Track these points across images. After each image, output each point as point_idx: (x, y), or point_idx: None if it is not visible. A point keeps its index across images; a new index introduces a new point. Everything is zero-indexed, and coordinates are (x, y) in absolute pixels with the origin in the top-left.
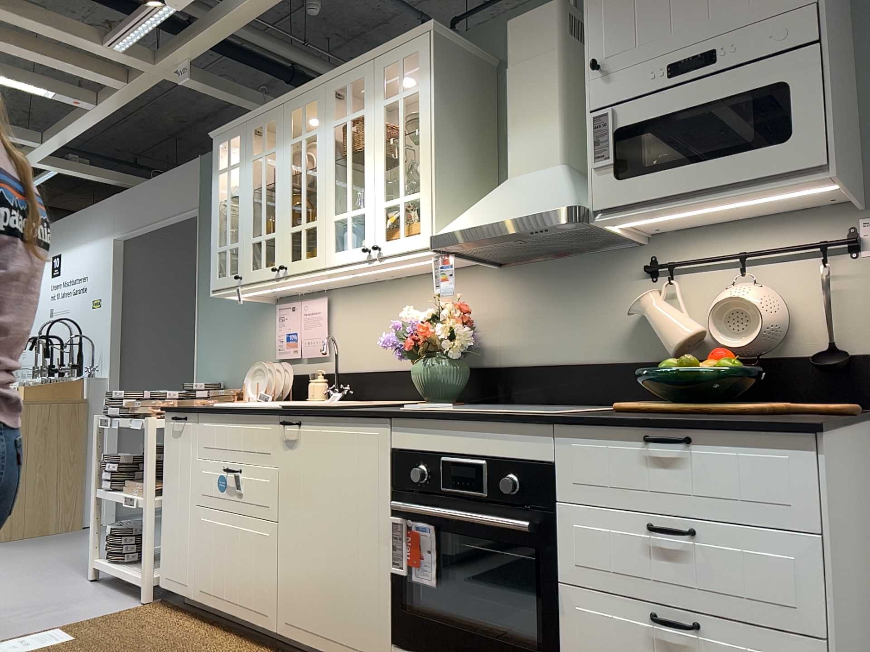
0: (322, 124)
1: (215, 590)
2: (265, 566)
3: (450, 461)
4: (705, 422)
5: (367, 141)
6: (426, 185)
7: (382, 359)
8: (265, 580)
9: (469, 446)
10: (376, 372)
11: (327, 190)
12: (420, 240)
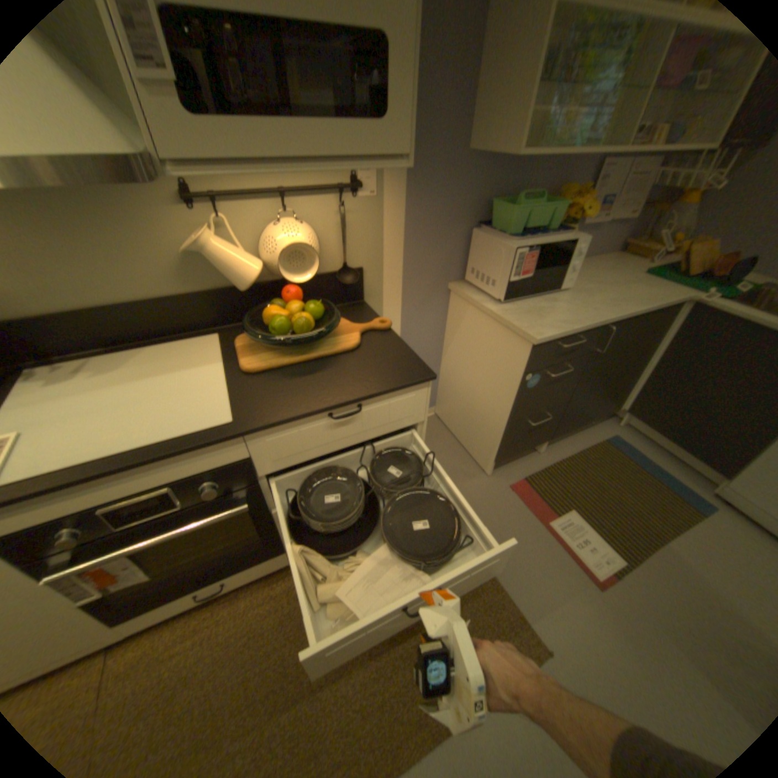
0: None
1: None
2: None
3: (111, 507)
4: (374, 395)
5: None
6: None
7: None
8: None
9: (134, 485)
10: None
11: None
12: None
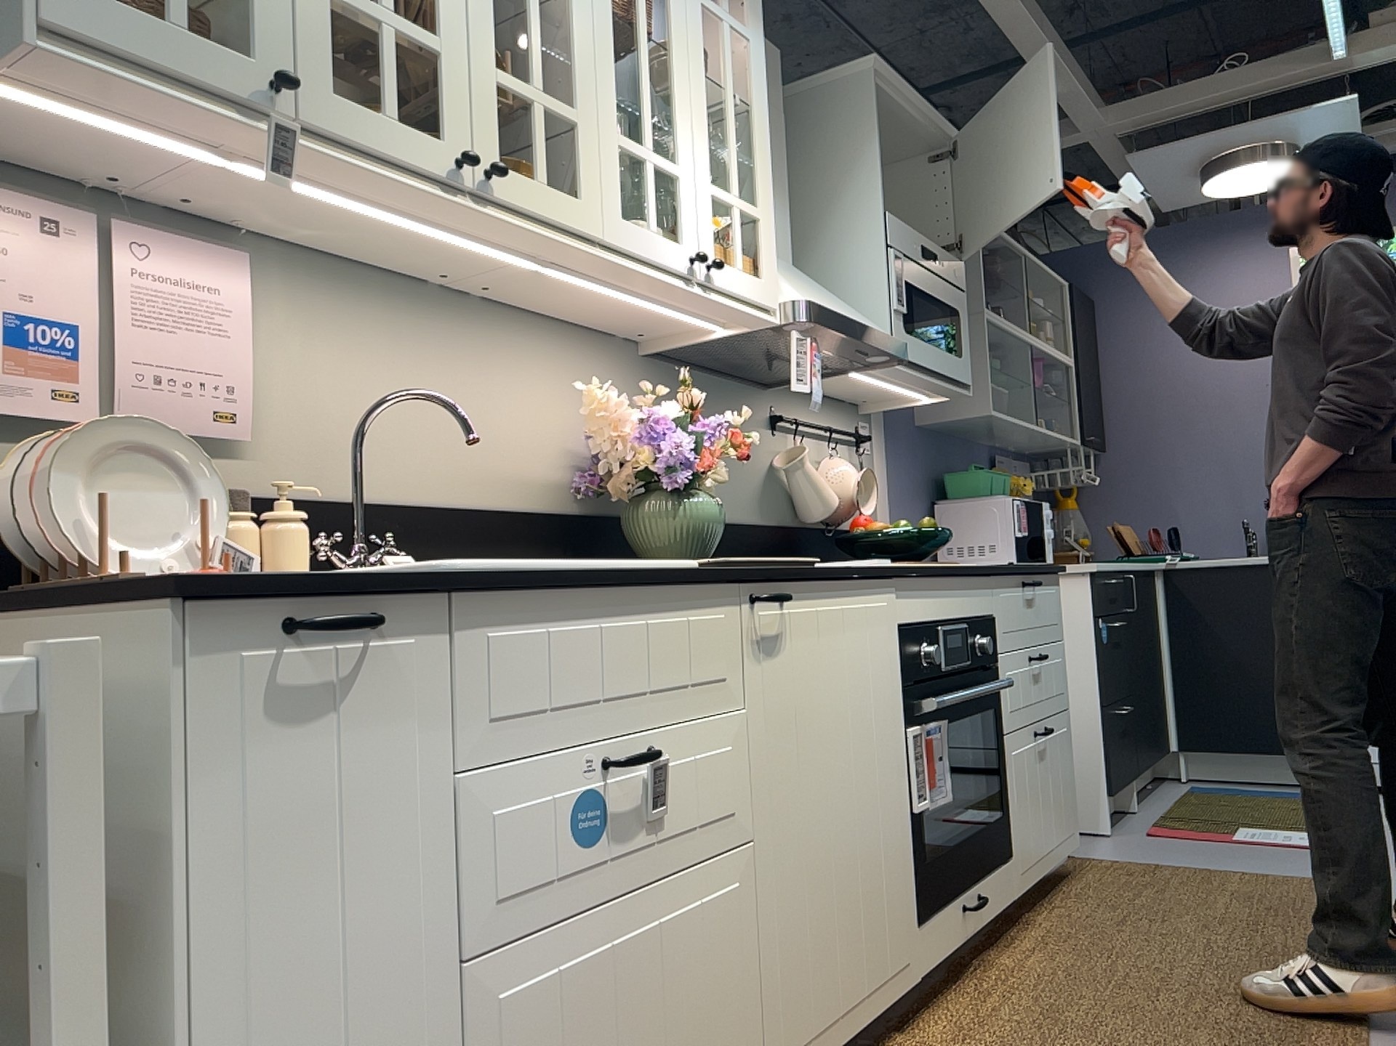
0: None
1: None
2: (735, 971)
3: (946, 630)
4: (1046, 568)
5: (679, 39)
6: (769, 207)
7: (432, 478)
8: (736, 1006)
9: (954, 607)
10: (420, 506)
11: (601, 62)
12: (766, 292)
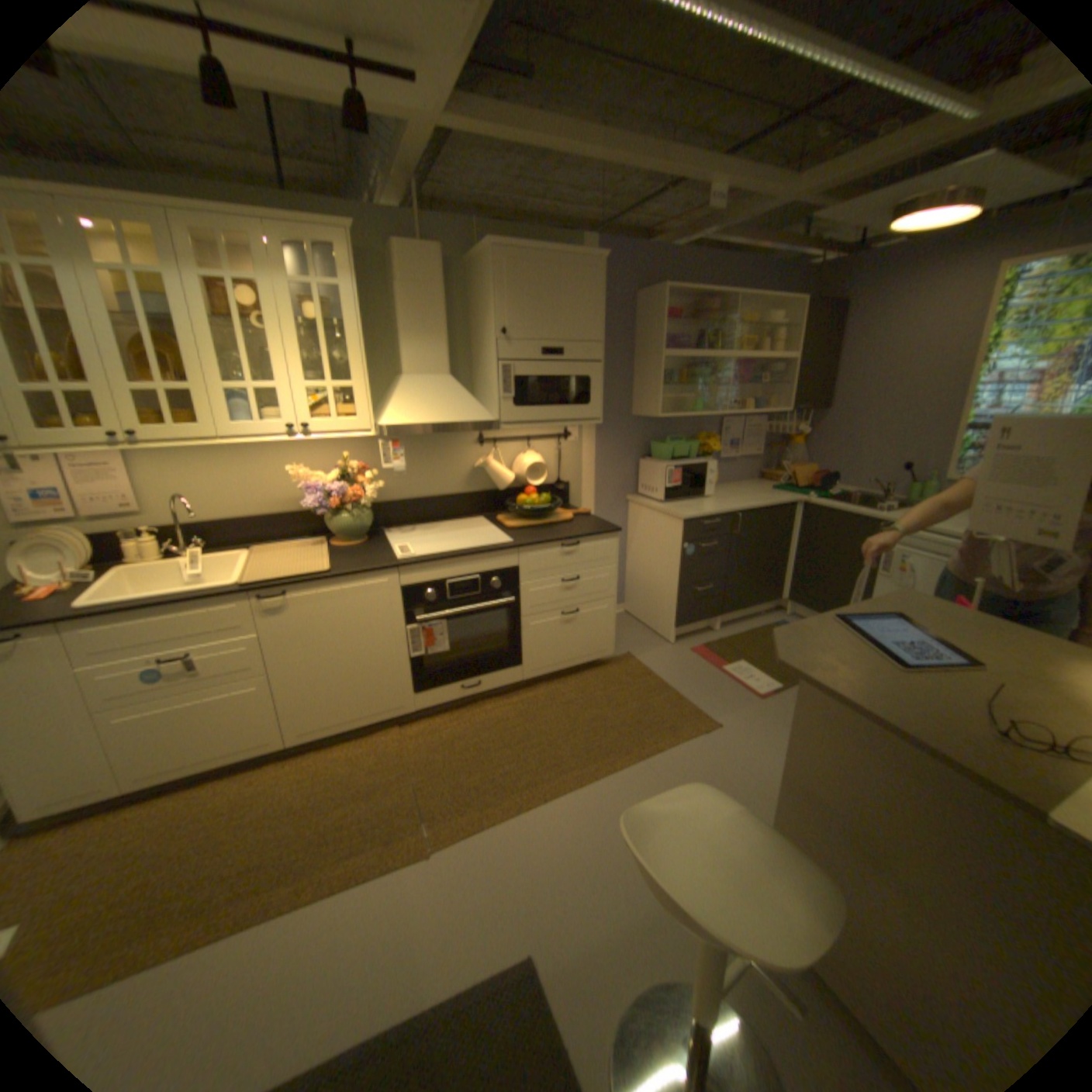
0: (172, 264)
1: (169, 766)
2: (257, 713)
3: (453, 582)
4: (587, 536)
5: (269, 313)
6: (361, 378)
7: (237, 507)
8: (260, 722)
9: (466, 570)
10: (231, 519)
11: (204, 352)
12: (359, 425)
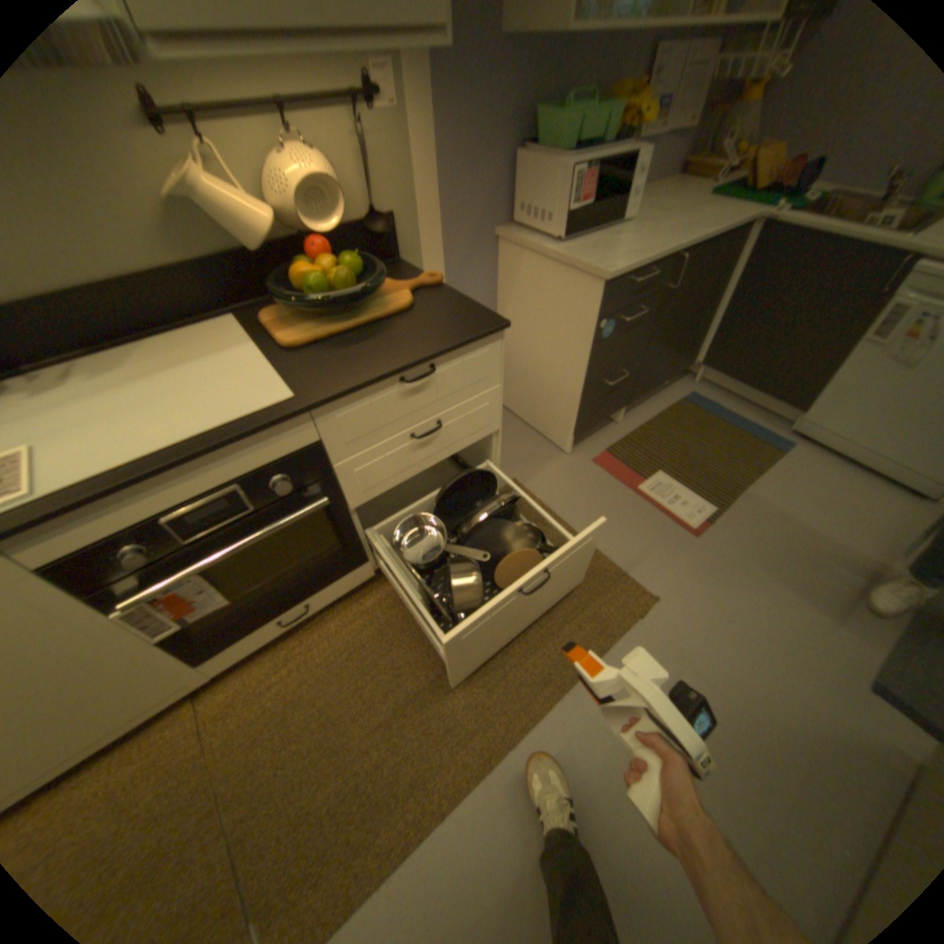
0: None
1: None
2: None
3: (176, 515)
4: (447, 351)
5: None
6: None
7: None
8: None
9: (198, 485)
10: None
11: None
12: None
